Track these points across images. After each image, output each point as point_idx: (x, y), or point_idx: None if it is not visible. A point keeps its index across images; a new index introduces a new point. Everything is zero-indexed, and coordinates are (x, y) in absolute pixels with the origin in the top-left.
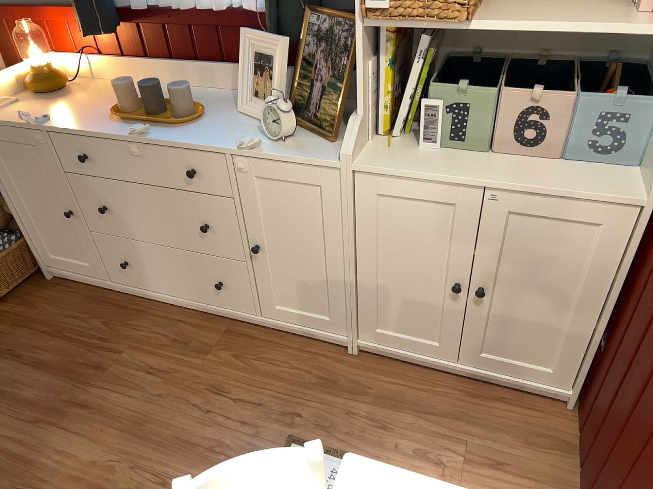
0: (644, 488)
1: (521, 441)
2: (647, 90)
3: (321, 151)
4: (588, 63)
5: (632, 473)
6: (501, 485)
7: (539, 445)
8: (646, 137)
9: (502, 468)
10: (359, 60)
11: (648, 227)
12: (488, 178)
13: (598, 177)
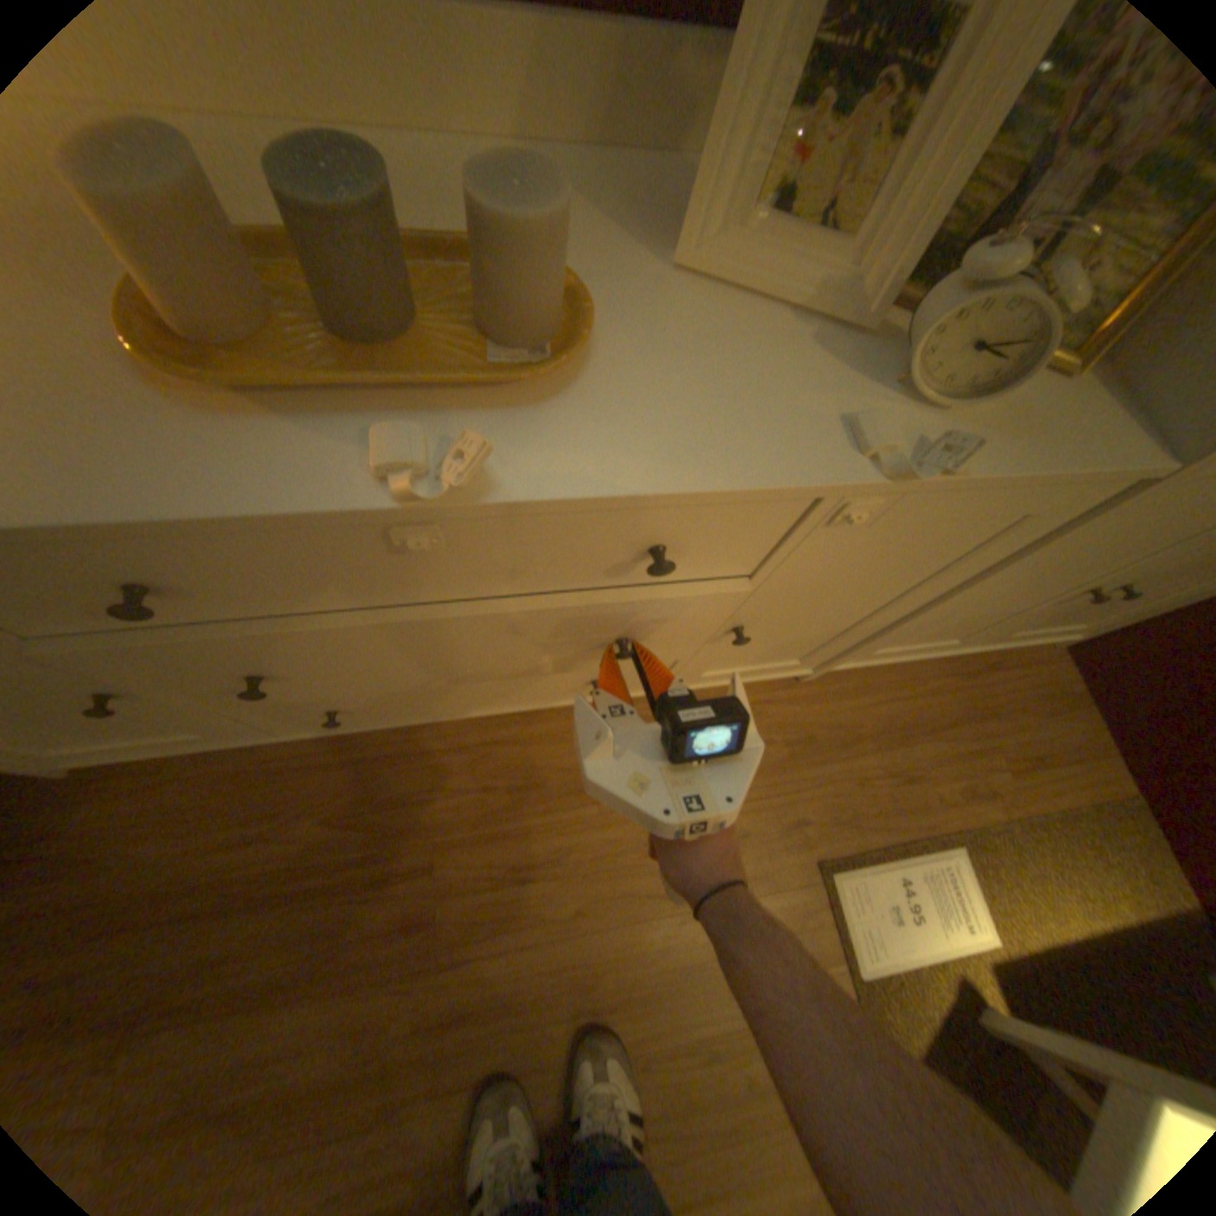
0: None
1: (1048, 723)
2: None
3: (1086, 423)
4: None
5: None
6: (1064, 794)
7: (1065, 719)
8: None
9: (1053, 771)
10: None
11: None
12: None
13: None
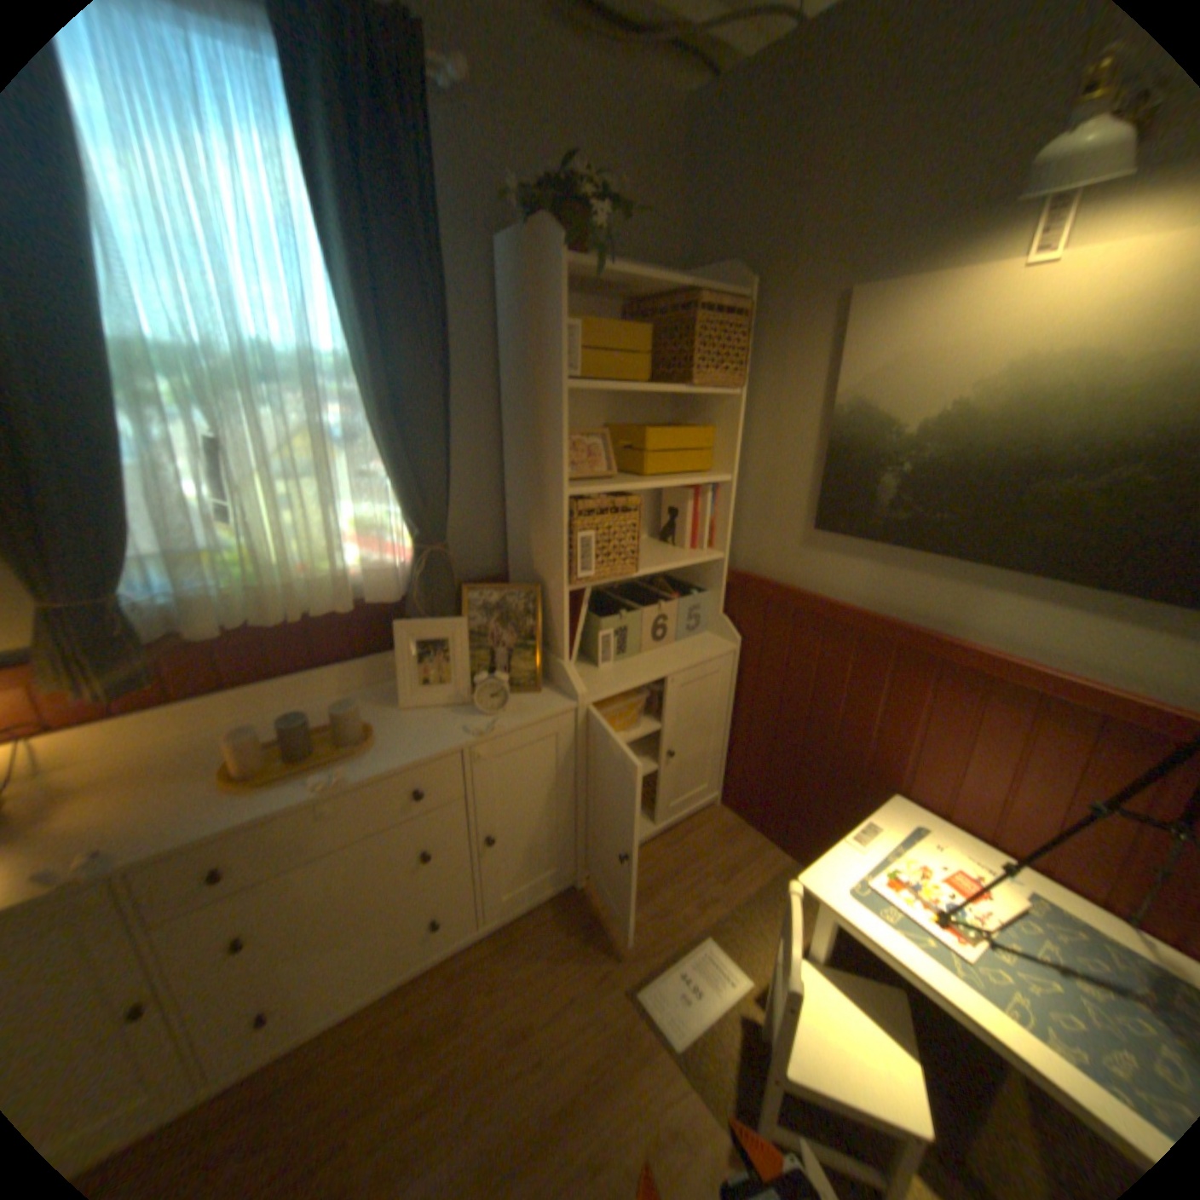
0: (856, 786)
1: (728, 847)
2: (689, 587)
3: (544, 704)
4: (640, 580)
5: (837, 788)
6: (753, 881)
7: (736, 841)
8: (710, 613)
9: (741, 872)
10: (562, 616)
11: (741, 660)
12: (664, 669)
13: (703, 644)
